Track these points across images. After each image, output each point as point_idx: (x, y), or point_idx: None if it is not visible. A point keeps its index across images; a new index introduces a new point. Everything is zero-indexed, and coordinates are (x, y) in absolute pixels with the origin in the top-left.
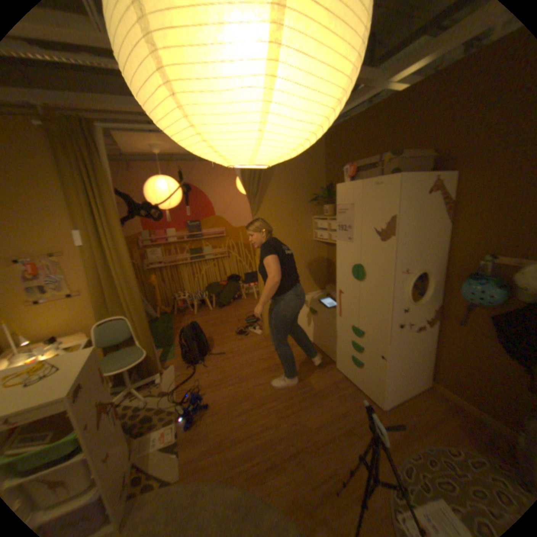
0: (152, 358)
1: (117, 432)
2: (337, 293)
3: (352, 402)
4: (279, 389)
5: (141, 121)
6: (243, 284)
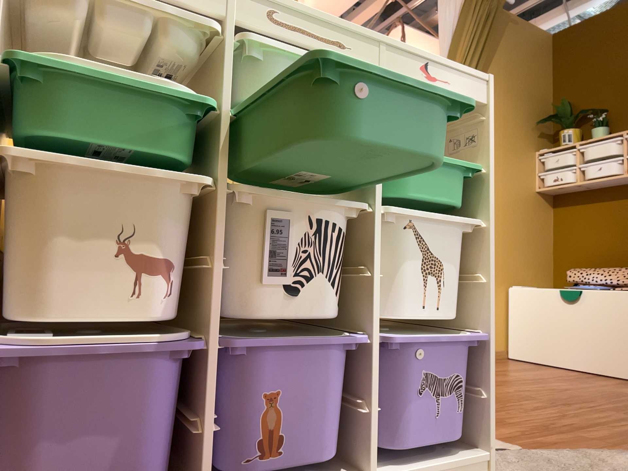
0: None
1: None
2: None
3: None
4: (569, 392)
5: None
6: None
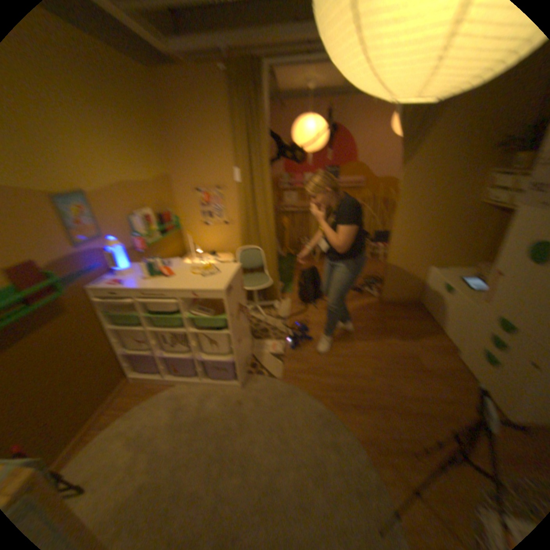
0: (277, 288)
1: (249, 330)
2: (495, 274)
3: (468, 396)
4: (384, 352)
5: (305, 52)
6: (372, 243)
